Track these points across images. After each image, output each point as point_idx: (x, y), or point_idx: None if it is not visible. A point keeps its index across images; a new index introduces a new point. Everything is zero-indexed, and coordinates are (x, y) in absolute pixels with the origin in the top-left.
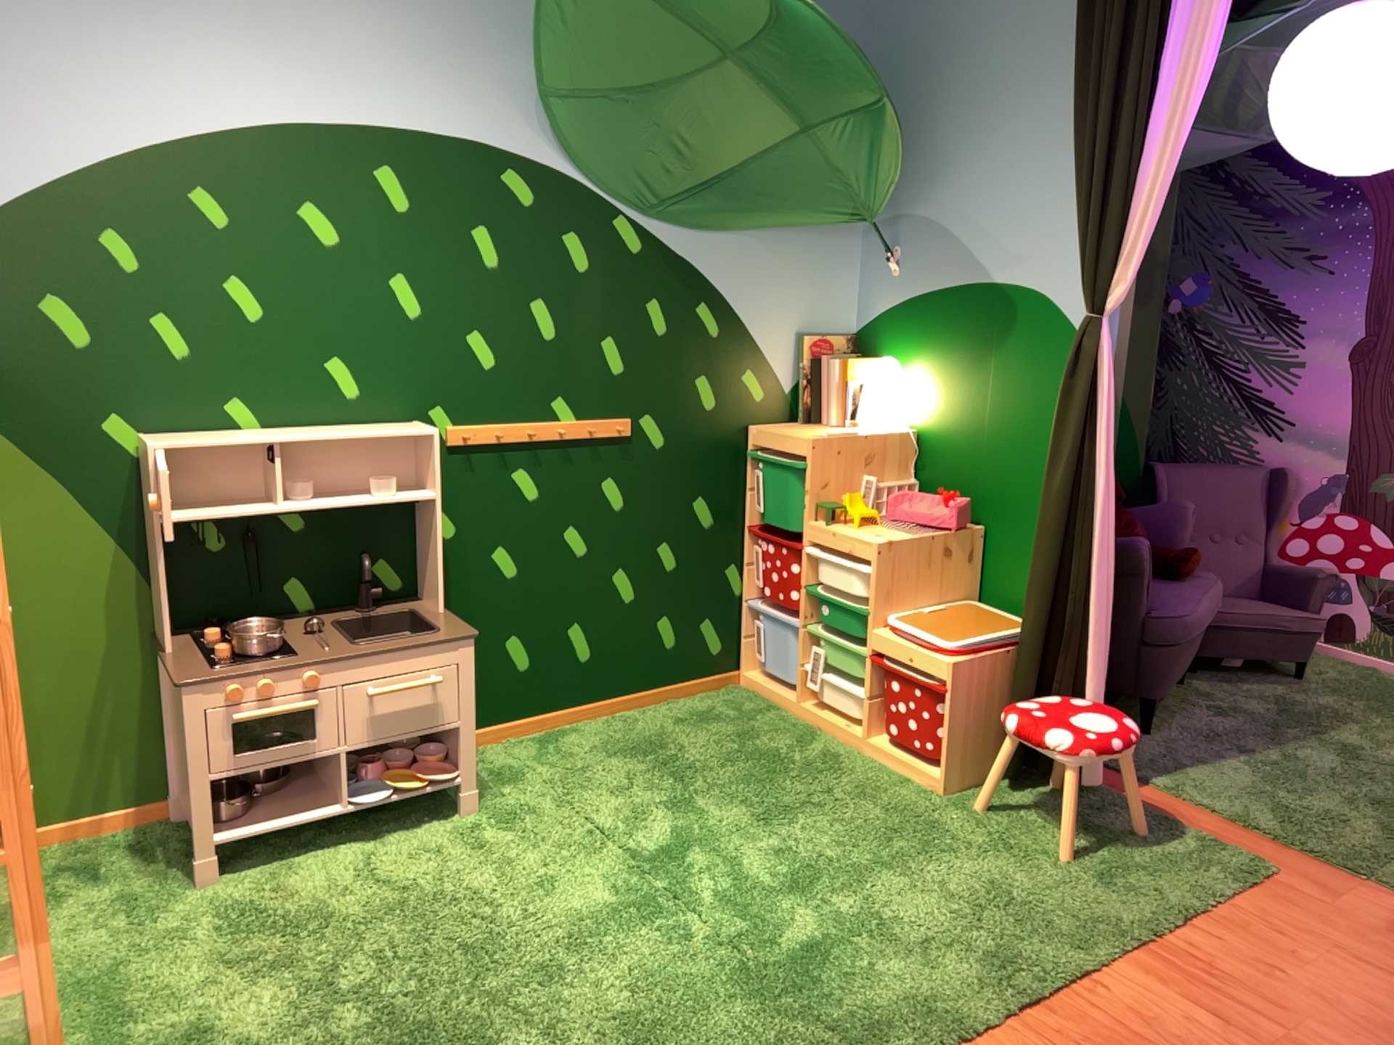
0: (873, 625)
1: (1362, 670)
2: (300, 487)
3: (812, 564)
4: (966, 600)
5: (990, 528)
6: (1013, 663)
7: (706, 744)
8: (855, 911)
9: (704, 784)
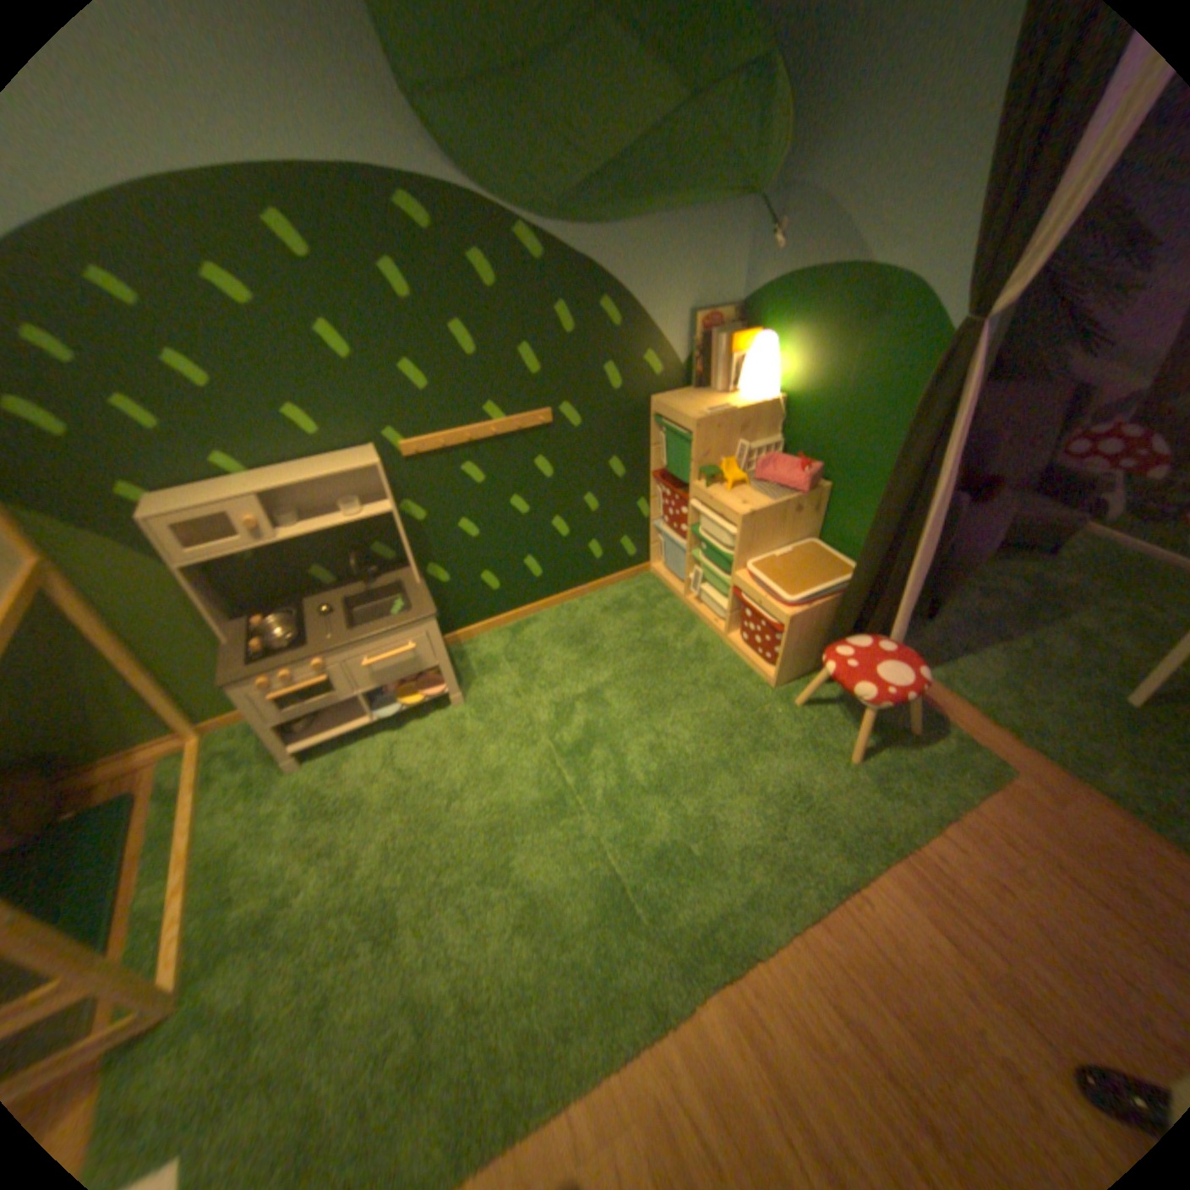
0: (733, 569)
1: (1105, 547)
2: (293, 511)
3: (694, 512)
4: (808, 539)
5: (834, 487)
6: (837, 607)
7: (618, 633)
8: (696, 815)
9: (611, 674)
